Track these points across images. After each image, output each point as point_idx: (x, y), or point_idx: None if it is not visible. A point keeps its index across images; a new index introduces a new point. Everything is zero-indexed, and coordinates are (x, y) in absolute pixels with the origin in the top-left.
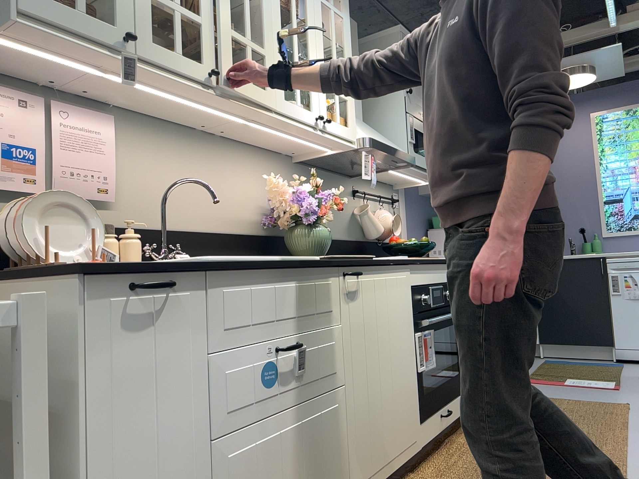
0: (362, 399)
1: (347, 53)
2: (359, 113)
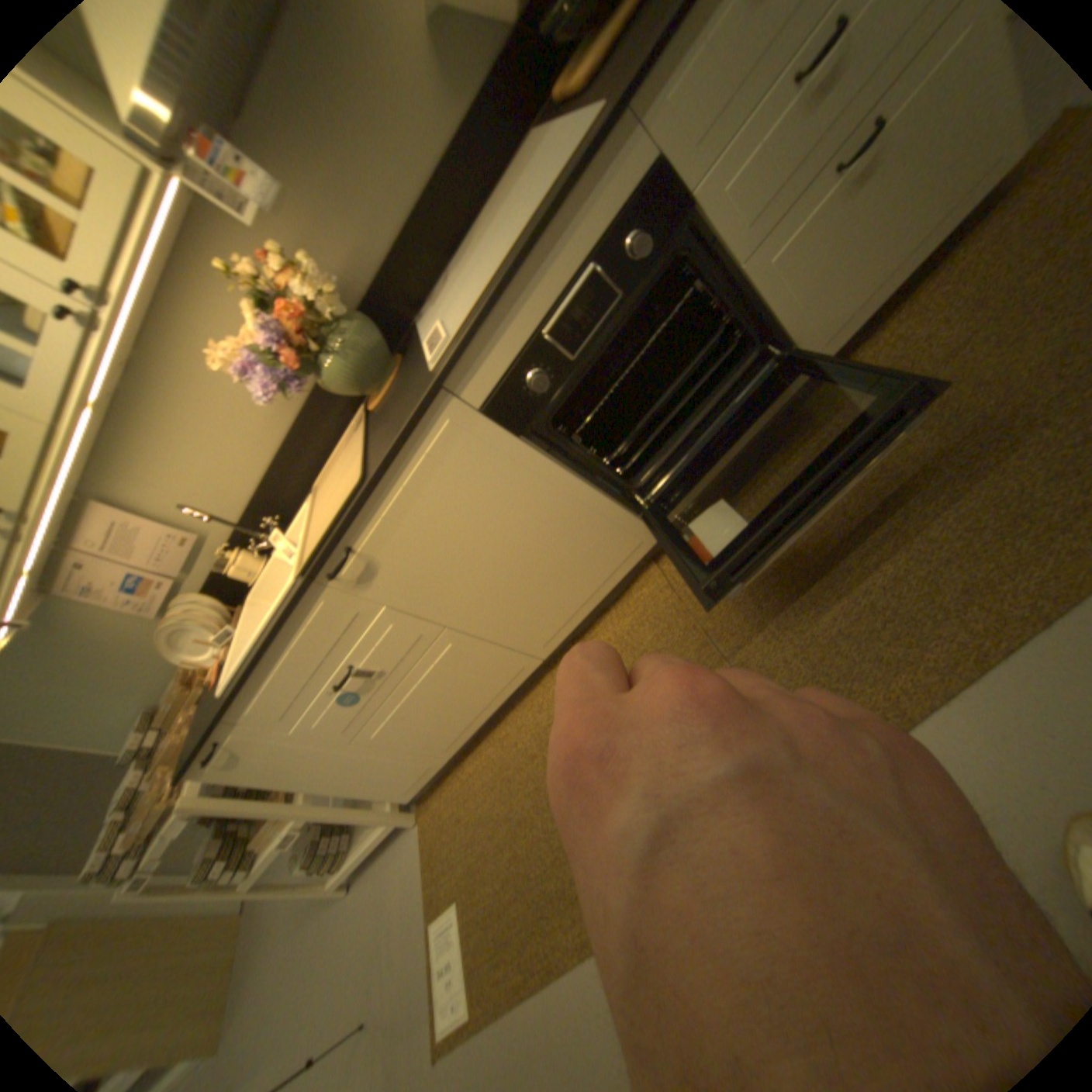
0: (487, 611)
1: None
2: None
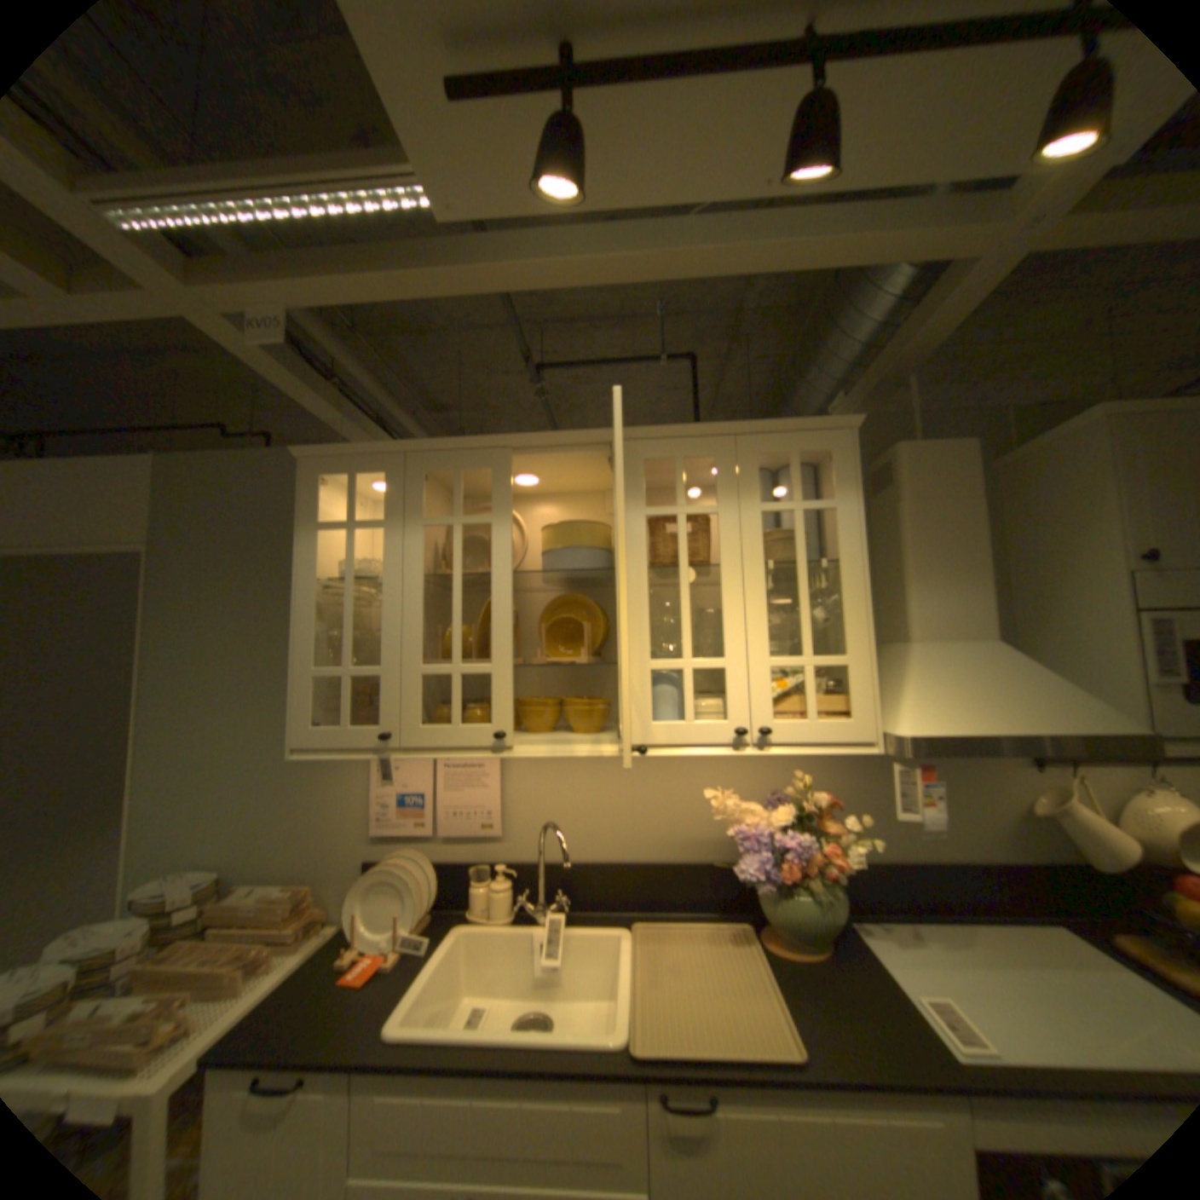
0: None
1: (847, 571)
2: (979, 630)
